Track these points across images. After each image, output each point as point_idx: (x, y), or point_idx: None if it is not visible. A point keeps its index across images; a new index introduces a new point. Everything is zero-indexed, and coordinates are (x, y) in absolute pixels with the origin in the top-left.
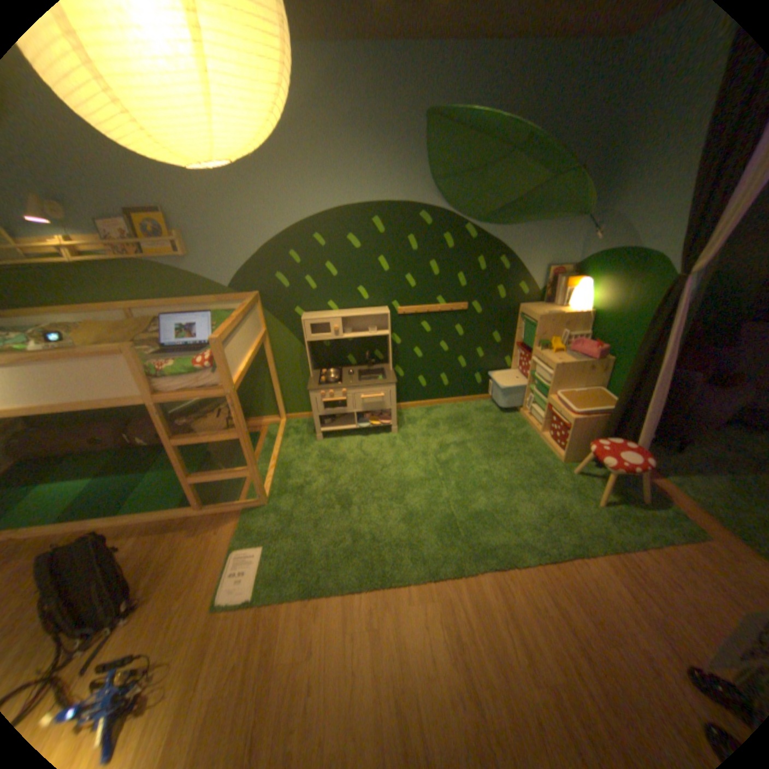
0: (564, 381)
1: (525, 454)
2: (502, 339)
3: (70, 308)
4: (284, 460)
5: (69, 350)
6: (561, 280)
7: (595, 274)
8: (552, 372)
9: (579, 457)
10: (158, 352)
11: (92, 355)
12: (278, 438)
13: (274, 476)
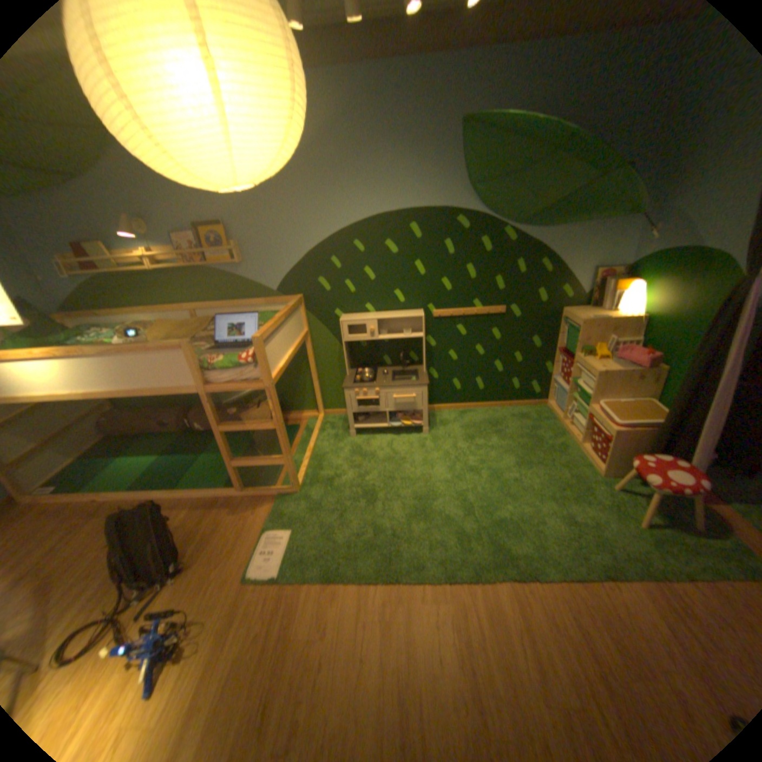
0: (608, 390)
1: (562, 465)
2: (543, 344)
3: (149, 309)
4: (318, 453)
5: (142, 345)
6: (610, 283)
7: (649, 276)
8: (594, 380)
9: (623, 473)
10: (213, 348)
11: (159, 349)
12: (315, 431)
13: (308, 467)
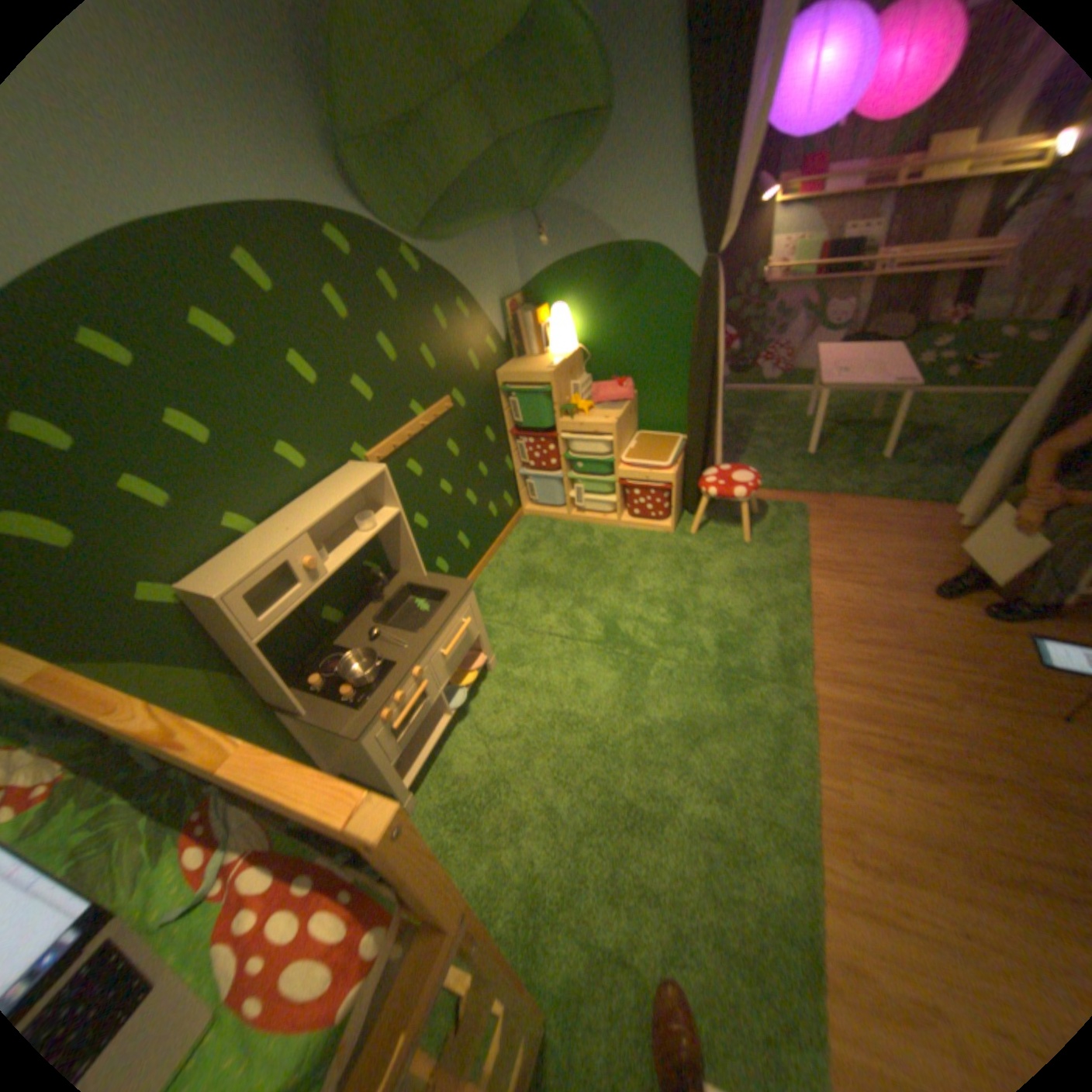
0: (620, 442)
1: (638, 552)
2: (495, 434)
3: None
4: None
5: None
6: (527, 318)
7: (557, 297)
8: (606, 438)
9: (676, 516)
10: None
11: None
12: None
13: None
